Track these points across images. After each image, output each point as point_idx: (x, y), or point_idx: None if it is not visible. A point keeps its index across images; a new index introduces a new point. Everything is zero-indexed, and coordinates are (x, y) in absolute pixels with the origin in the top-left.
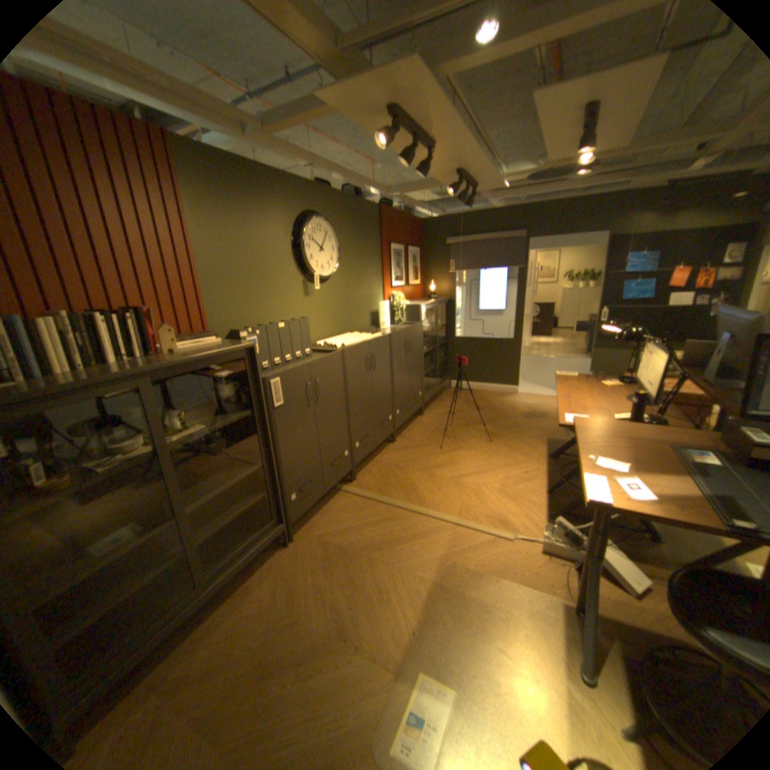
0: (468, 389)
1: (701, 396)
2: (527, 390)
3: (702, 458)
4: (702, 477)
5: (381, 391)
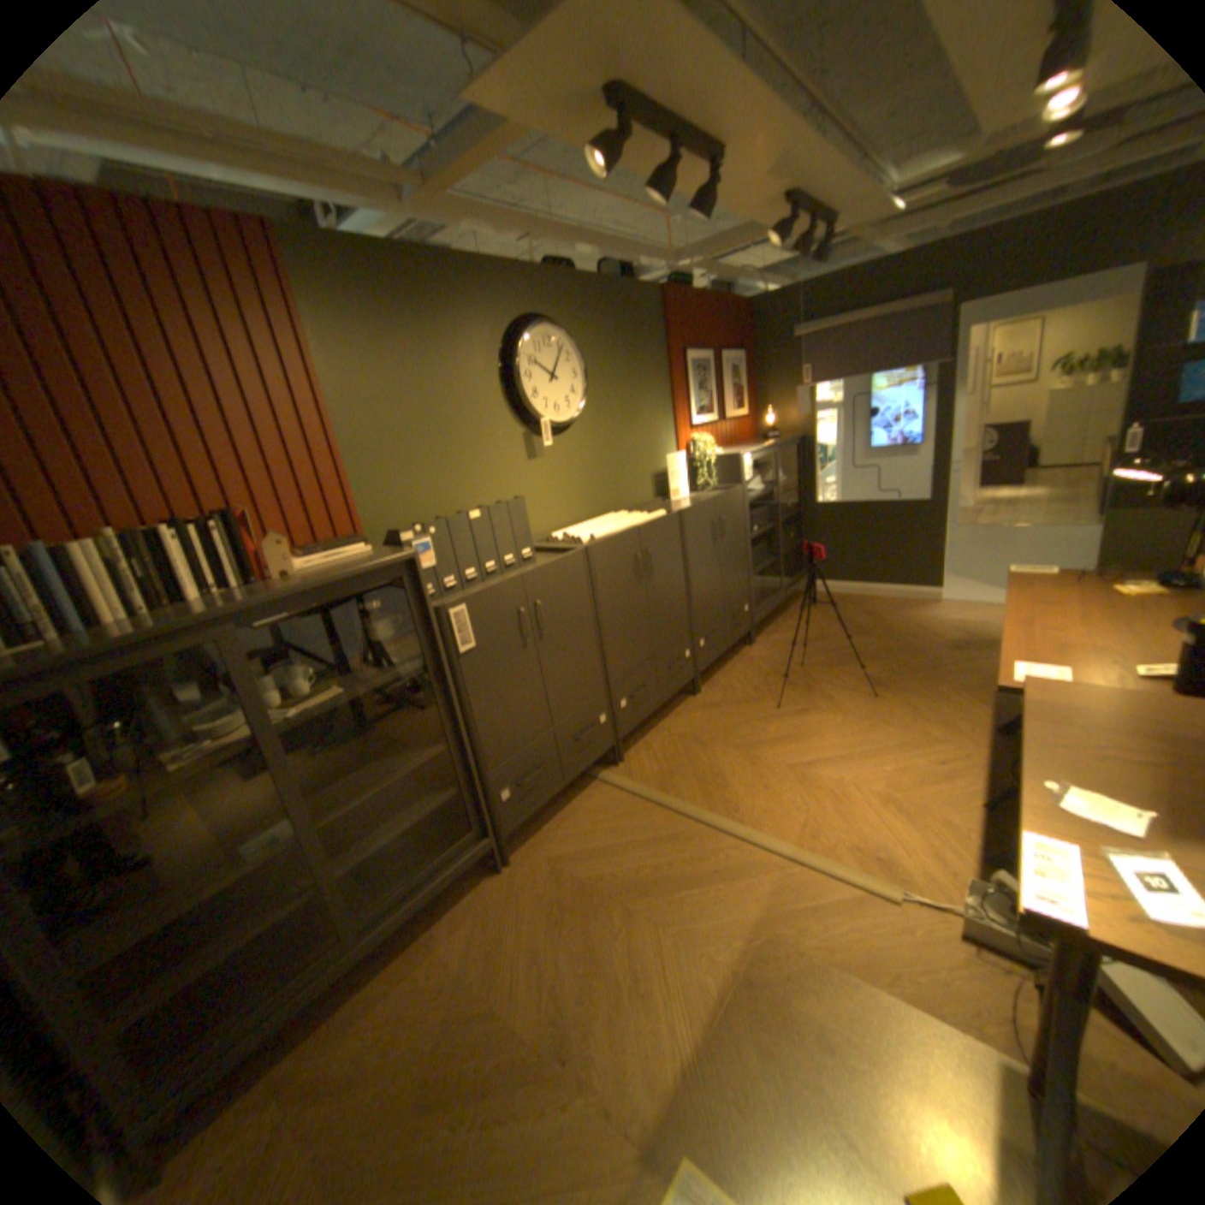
0: (843, 594)
1: None
2: (963, 593)
3: None
4: None
5: (666, 611)
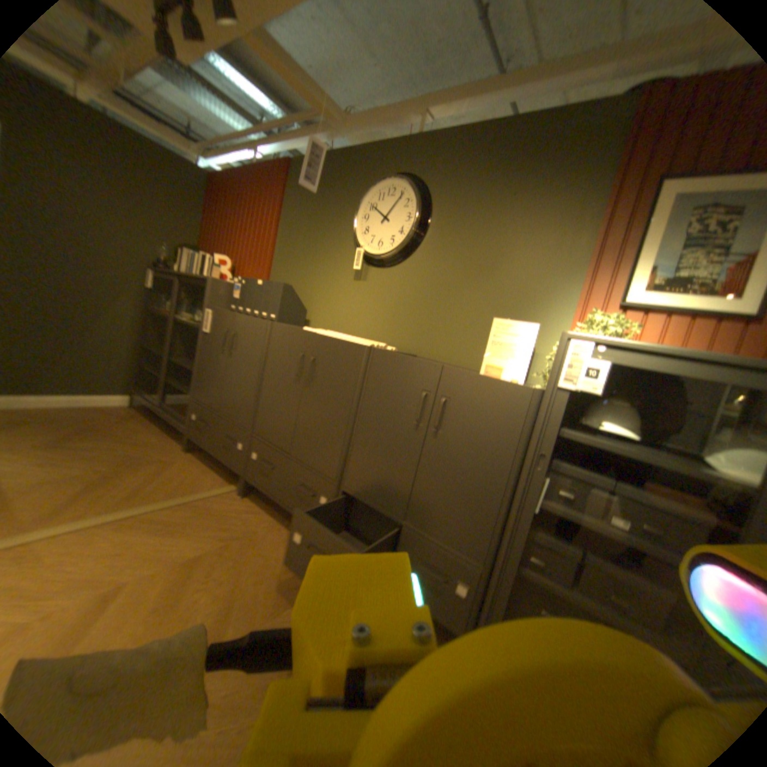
0: None
1: None
2: None
3: None
4: None
5: (317, 430)
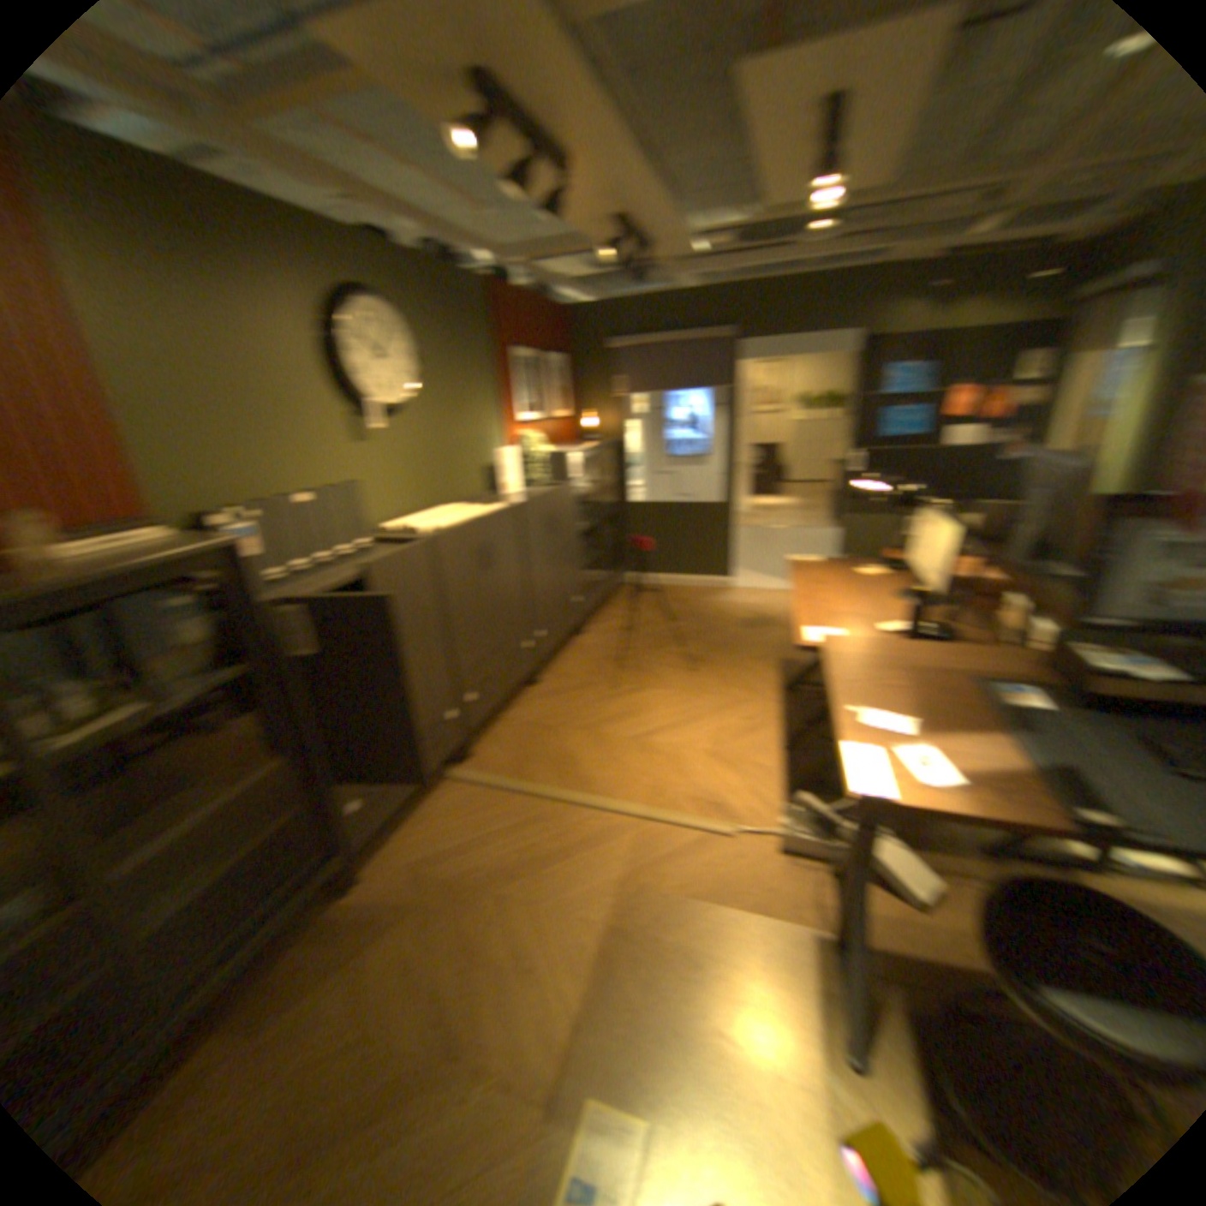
0: (660, 585)
1: (1009, 588)
2: (751, 582)
3: (1024, 699)
4: (1029, 732)
5: (514, 602)
